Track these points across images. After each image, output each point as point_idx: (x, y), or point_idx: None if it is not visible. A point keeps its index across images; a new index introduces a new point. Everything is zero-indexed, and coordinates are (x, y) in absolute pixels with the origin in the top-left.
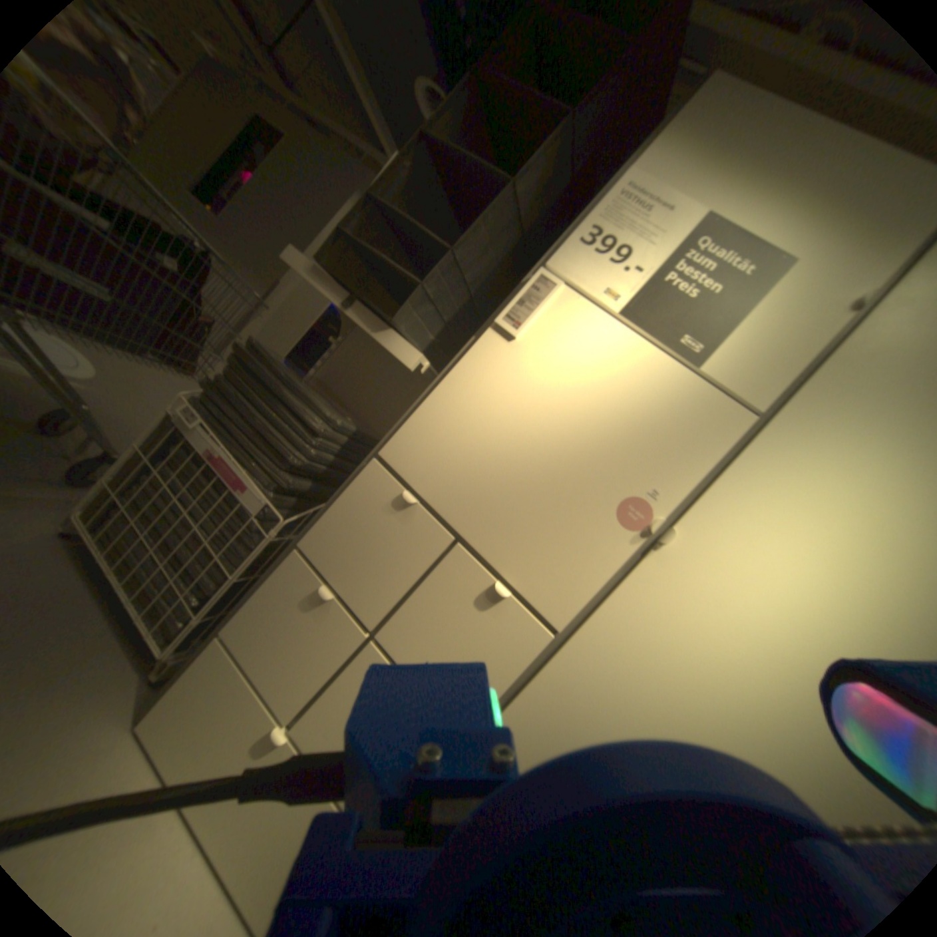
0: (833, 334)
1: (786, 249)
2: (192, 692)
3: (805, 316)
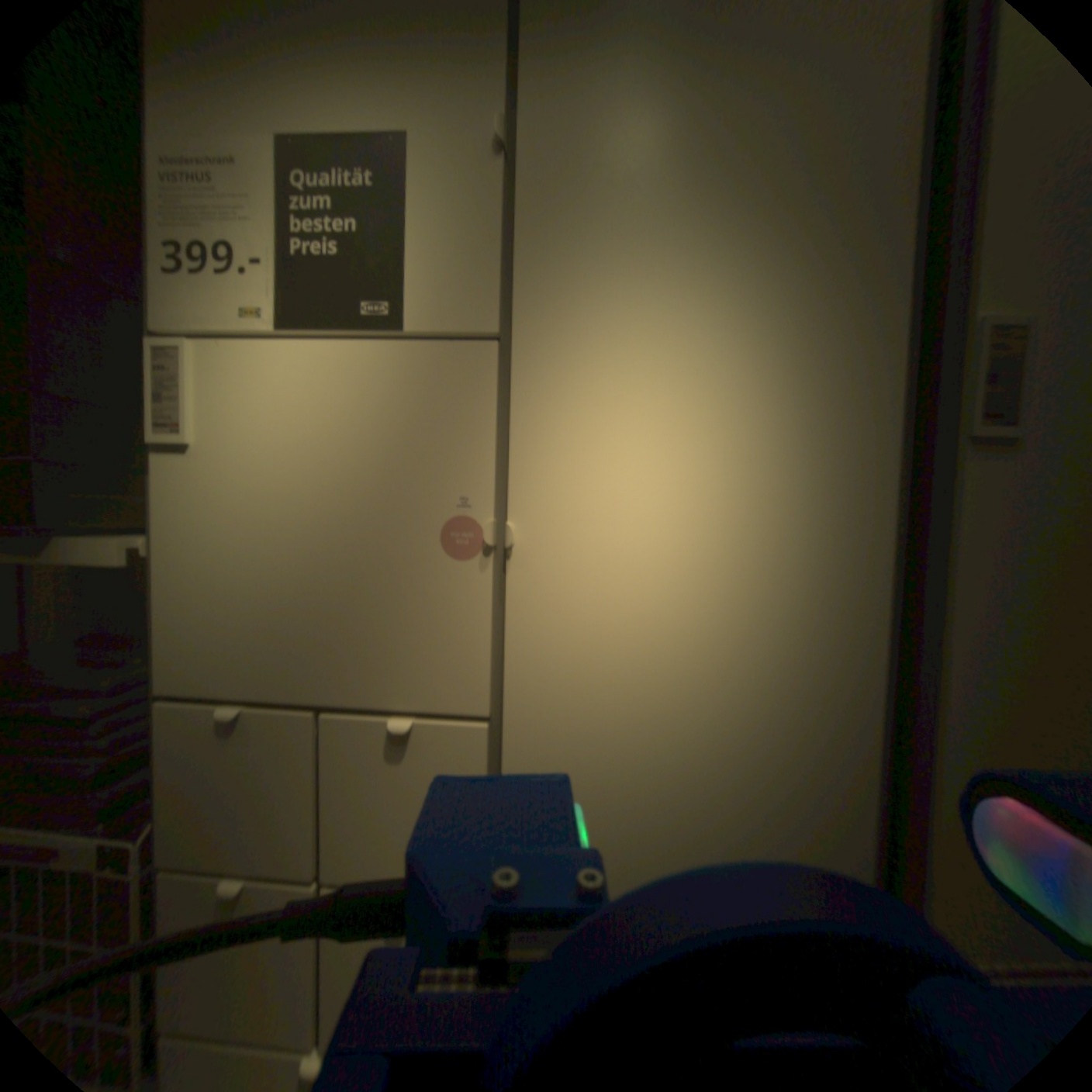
0: (501, 193)
1: (386, 125)
2: None
3: (460, 192)
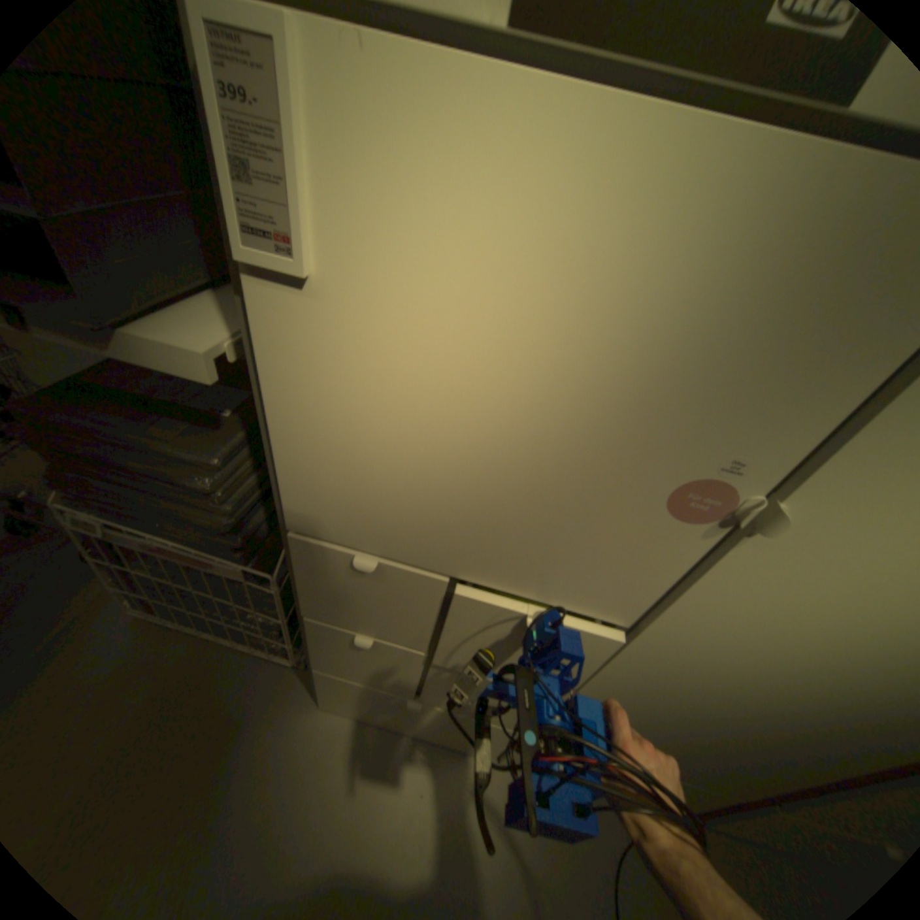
0: None
1: None
2: (329, 691)
3: None
